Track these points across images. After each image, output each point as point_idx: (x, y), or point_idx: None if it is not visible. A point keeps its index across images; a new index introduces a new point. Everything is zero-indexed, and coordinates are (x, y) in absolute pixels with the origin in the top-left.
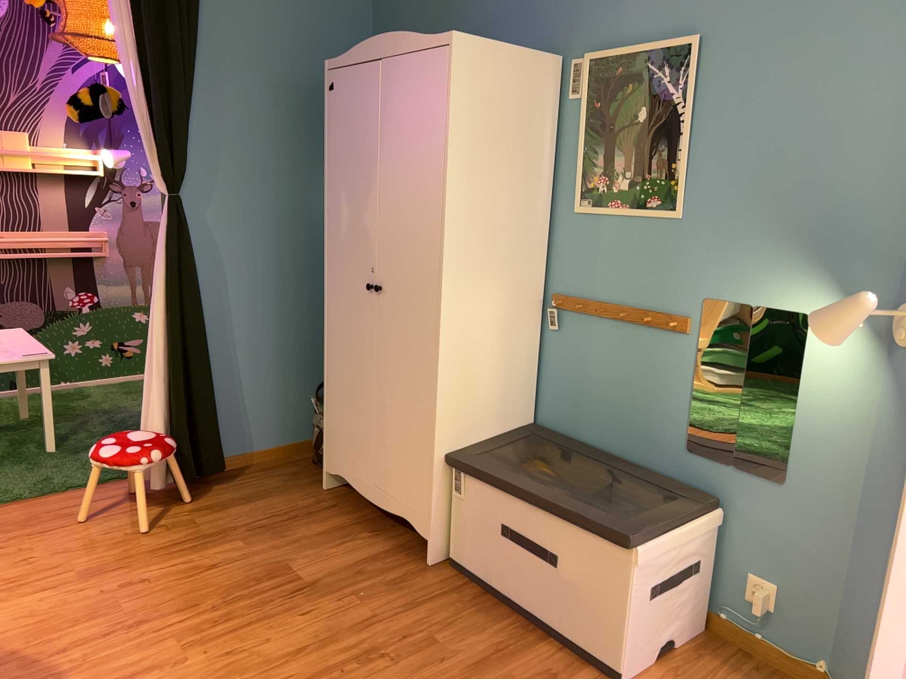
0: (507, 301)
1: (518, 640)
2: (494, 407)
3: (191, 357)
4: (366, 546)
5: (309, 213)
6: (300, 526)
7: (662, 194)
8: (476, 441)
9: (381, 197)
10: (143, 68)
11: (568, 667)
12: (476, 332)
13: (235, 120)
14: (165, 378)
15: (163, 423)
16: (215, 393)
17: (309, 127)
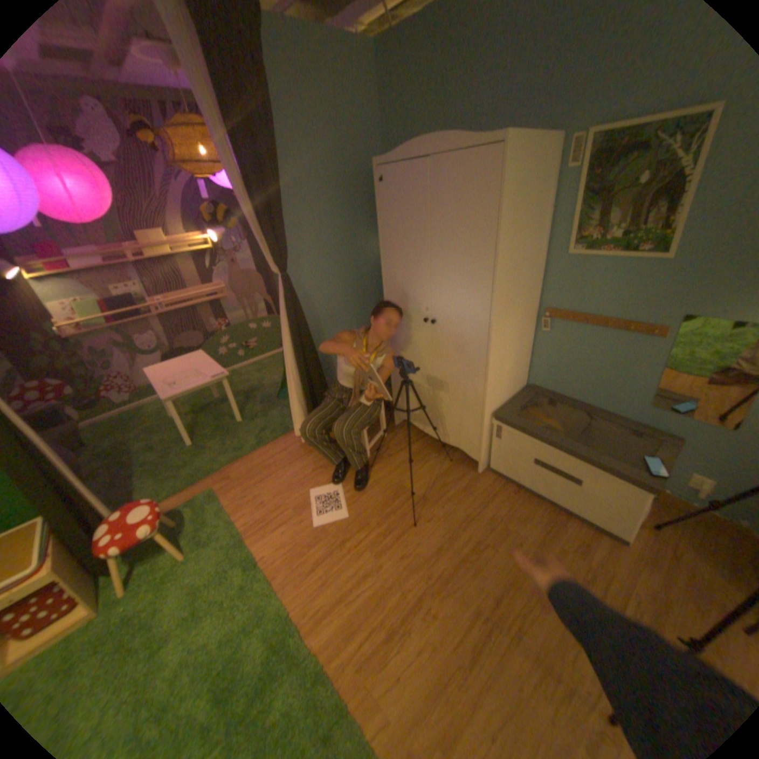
0: (521, 321)
1: (553, 523)
2: (510, 385)
3: (313, 371)
4: (438, 465)
5: (357, 264)
6: (395, 455)
7: (655, 241)
8: (503, 408)
9: (431, 262)
10: (246, 188)
11: (591, 540)
12: (506, 346)
13: (307, 211)
14: (300, 384)
15: (303, 408)
16: (324, 383)
17: (350, 205)
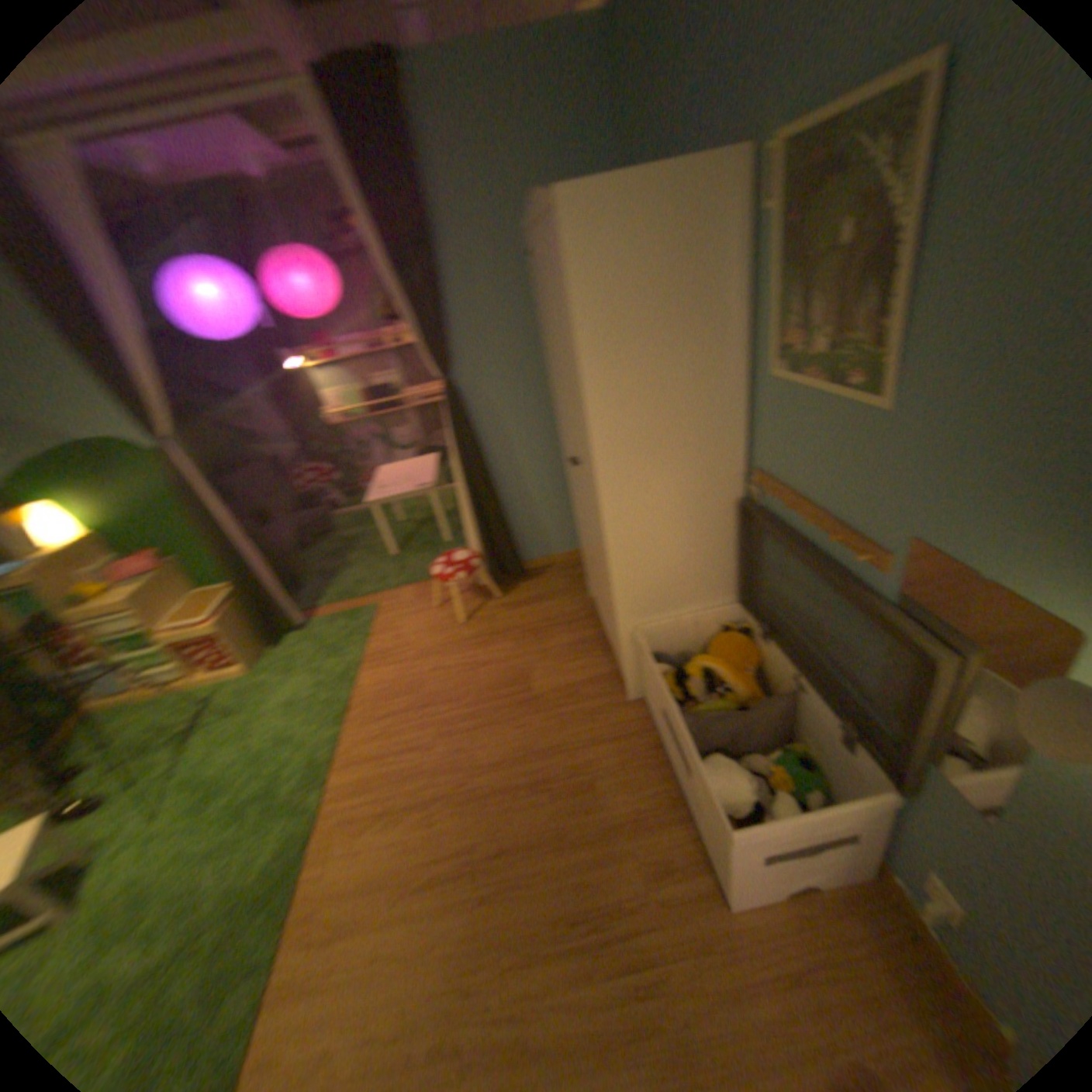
0: (691, 483)
1: (663, 813)
2: (687, 583)
3: (487, 501)
4: (594, 666)
5: None
6: (559, 634)
7: (870, 365)
8: (663, 615)
9: (568, 376)
10: (401, 277)
11: (691, 866)
12: (652, 520)
13: (491, 294)
14: (477, 513)
15: (483, 543)
16: (520, 518)
17: None
